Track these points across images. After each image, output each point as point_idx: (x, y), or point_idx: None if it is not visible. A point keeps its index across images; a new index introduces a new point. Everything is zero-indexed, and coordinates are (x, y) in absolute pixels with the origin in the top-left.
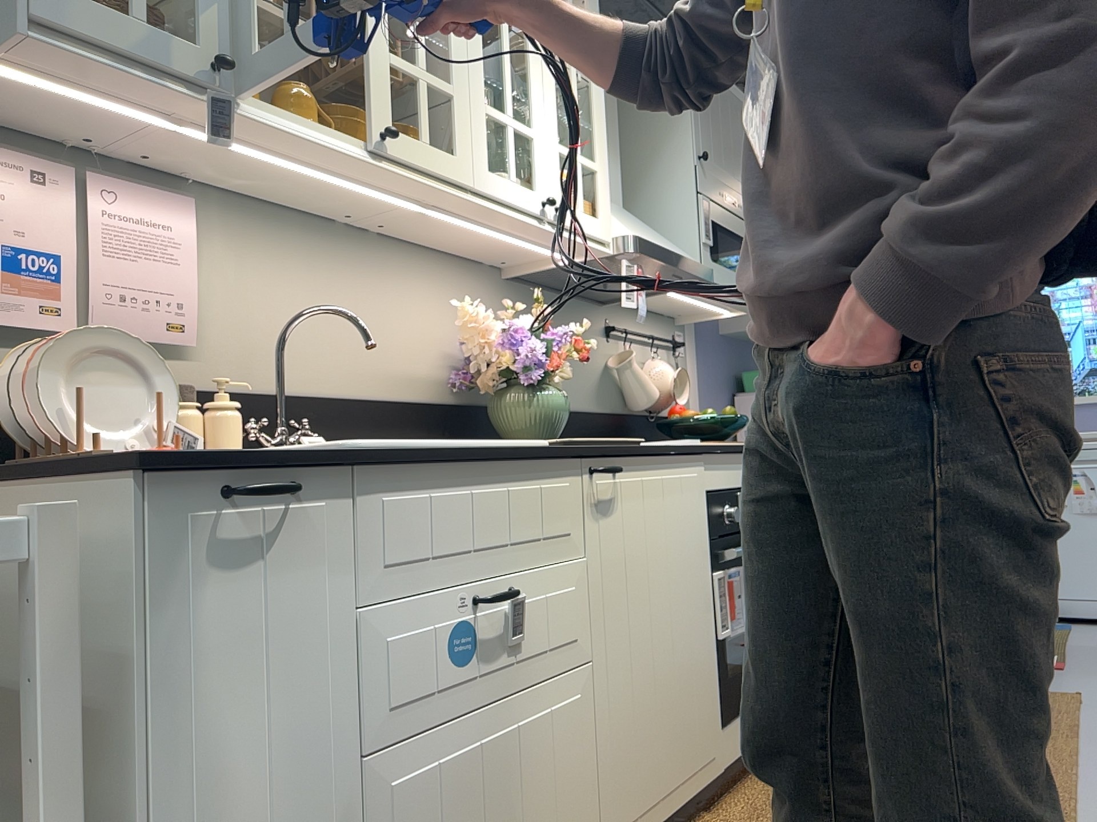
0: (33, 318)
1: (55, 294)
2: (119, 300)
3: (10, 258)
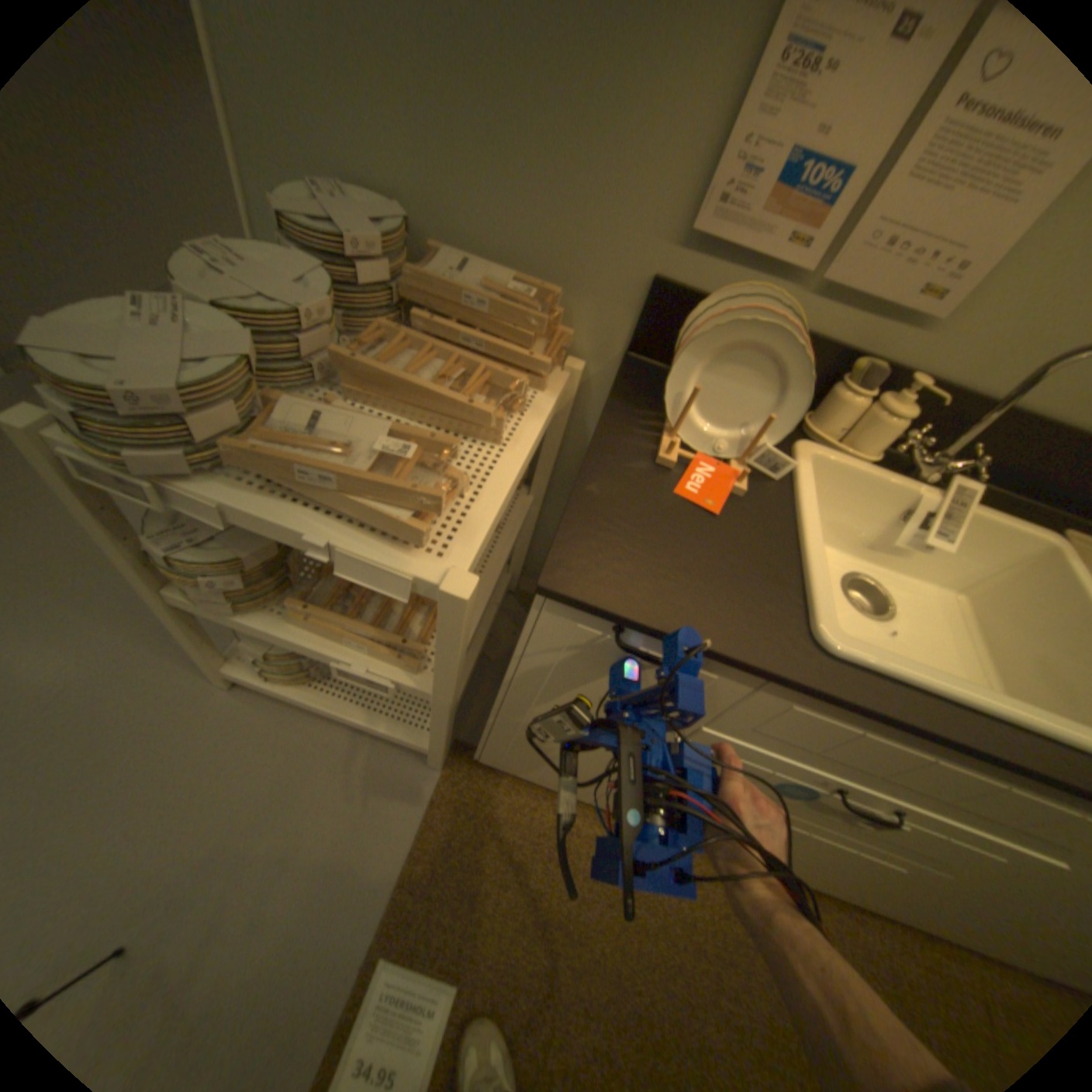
0: (780, 243)
1: (820, 217)
2: (888, 242)
3: (796, 164)
